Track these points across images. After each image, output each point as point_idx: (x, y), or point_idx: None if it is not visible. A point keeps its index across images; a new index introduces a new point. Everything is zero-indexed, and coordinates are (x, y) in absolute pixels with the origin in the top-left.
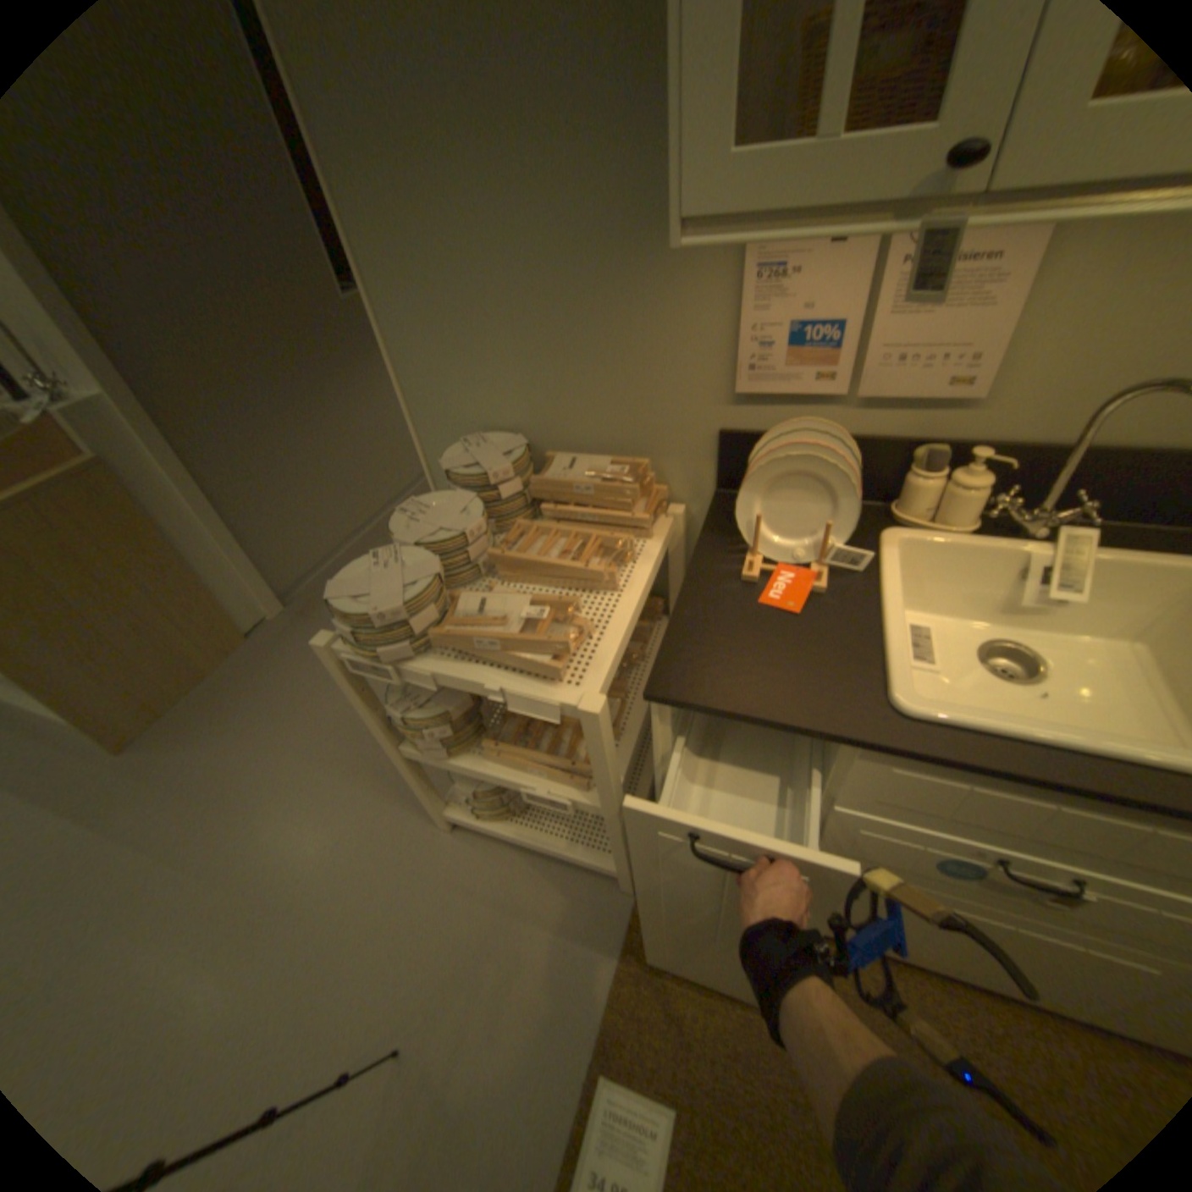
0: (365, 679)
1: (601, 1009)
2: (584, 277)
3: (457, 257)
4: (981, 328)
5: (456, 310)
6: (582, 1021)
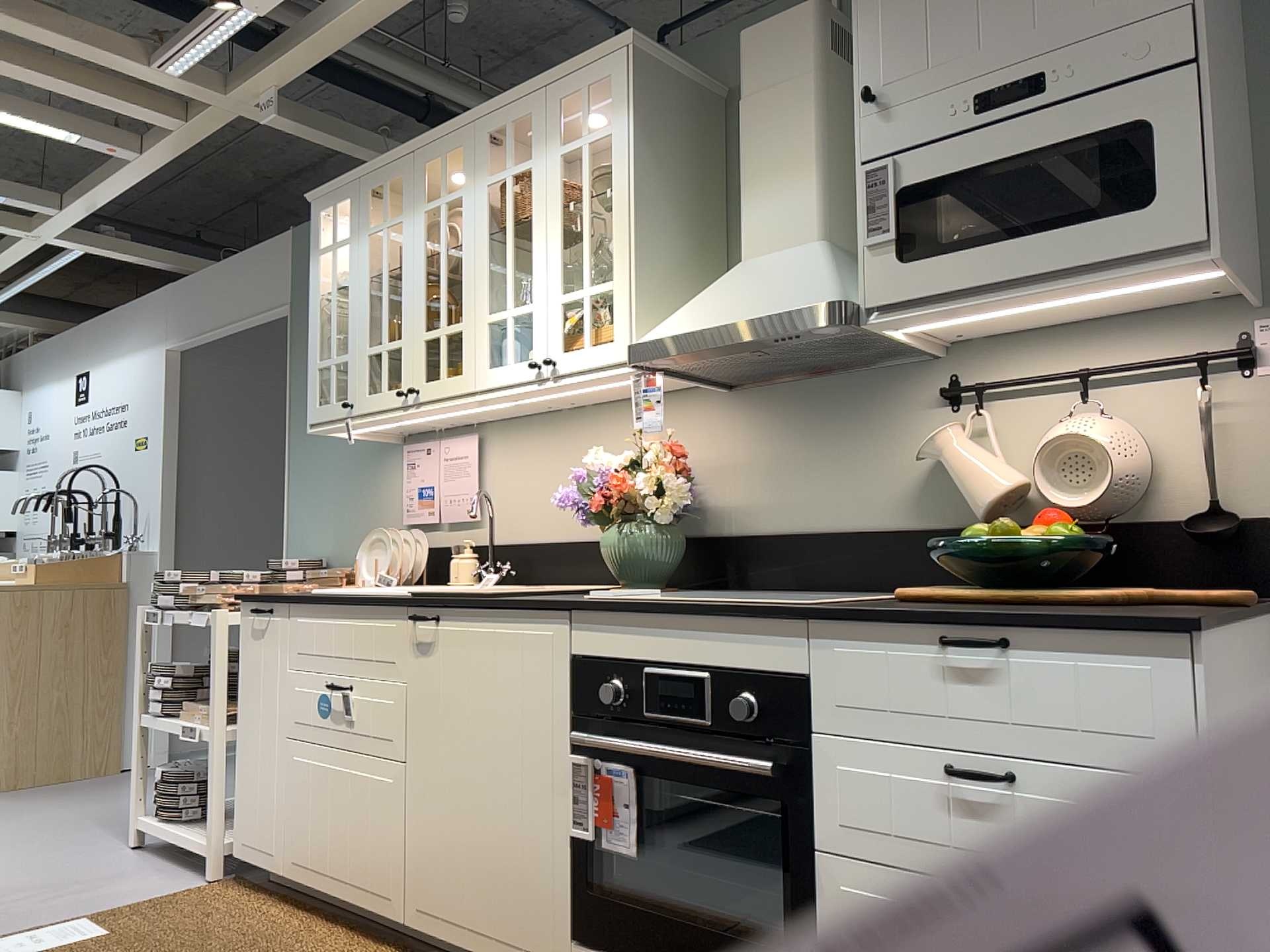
0: (151, 645)
1: (122, 906)
2: (360, 473)
3: (322, 466)
4: (467, 486)
5: (317, 491)
6: (105, 907)
